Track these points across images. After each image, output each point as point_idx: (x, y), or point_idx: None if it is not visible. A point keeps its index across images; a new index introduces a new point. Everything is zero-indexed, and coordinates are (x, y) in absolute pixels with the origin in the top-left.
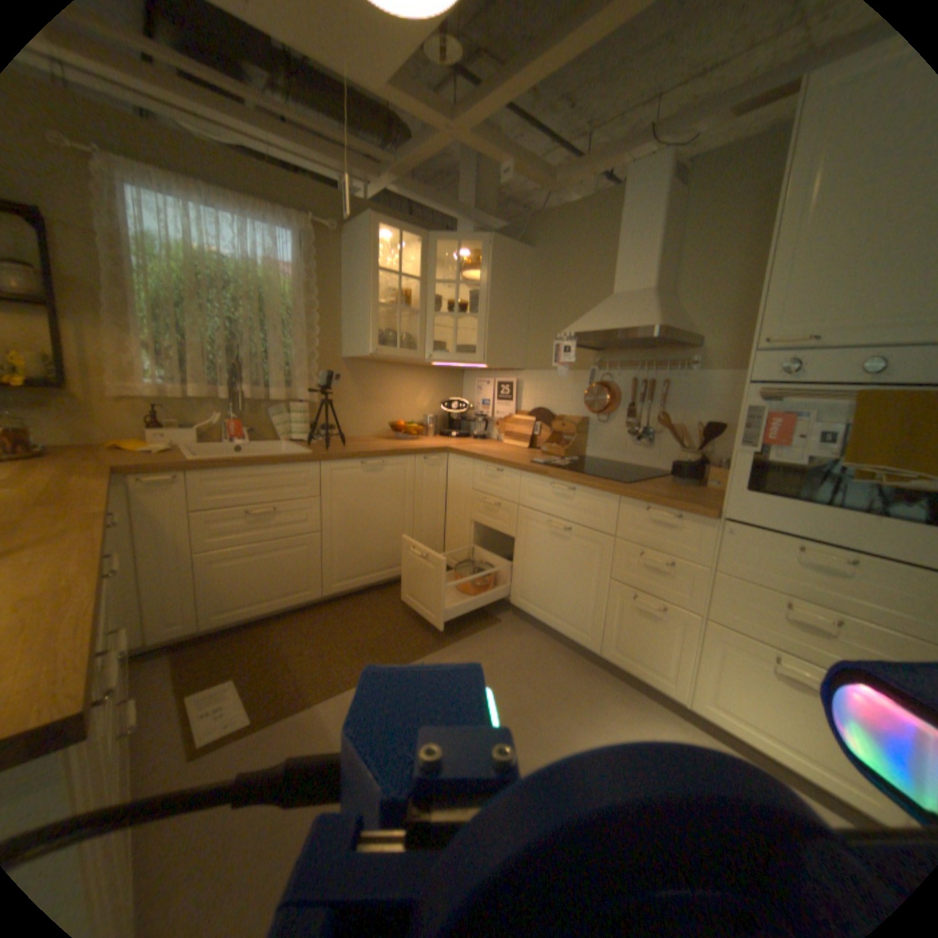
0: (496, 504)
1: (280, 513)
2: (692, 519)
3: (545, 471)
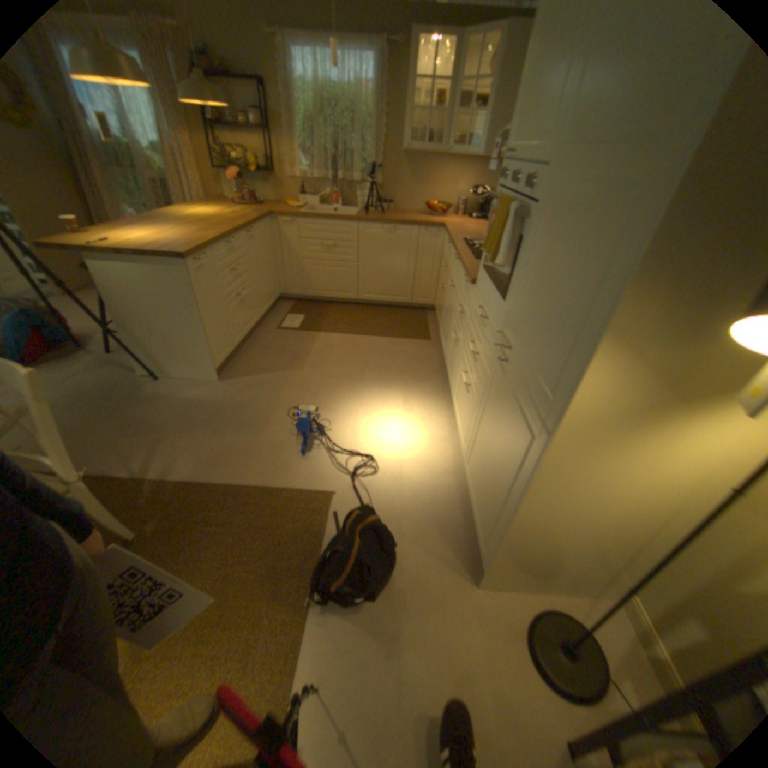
0: (443, 267)
1: (337, 249)
2: (470, 284)
3: (454, 246)
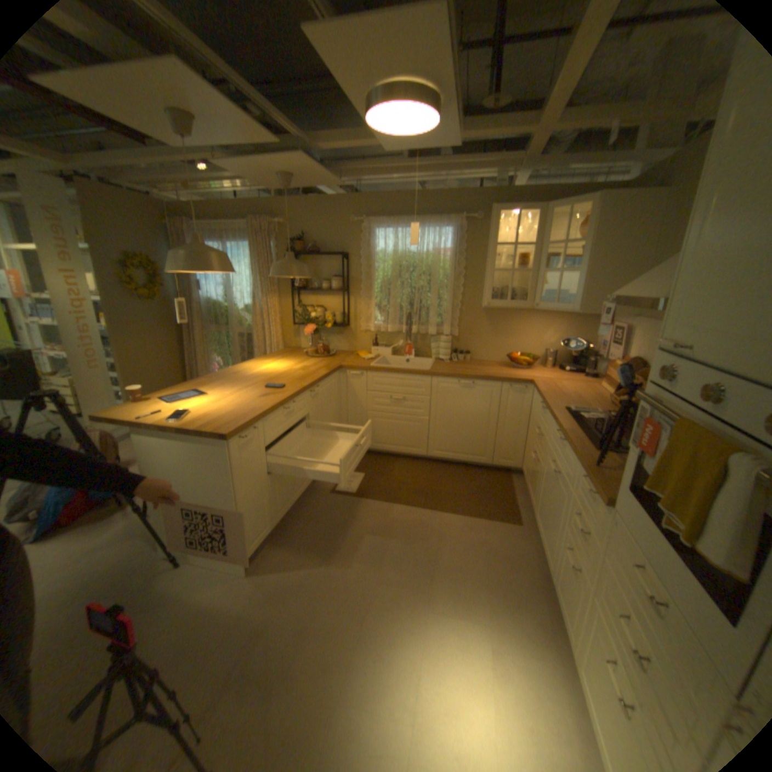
0: (540, 436)
1: (408, 402)
2: (603, 502)
3: (558, 420)
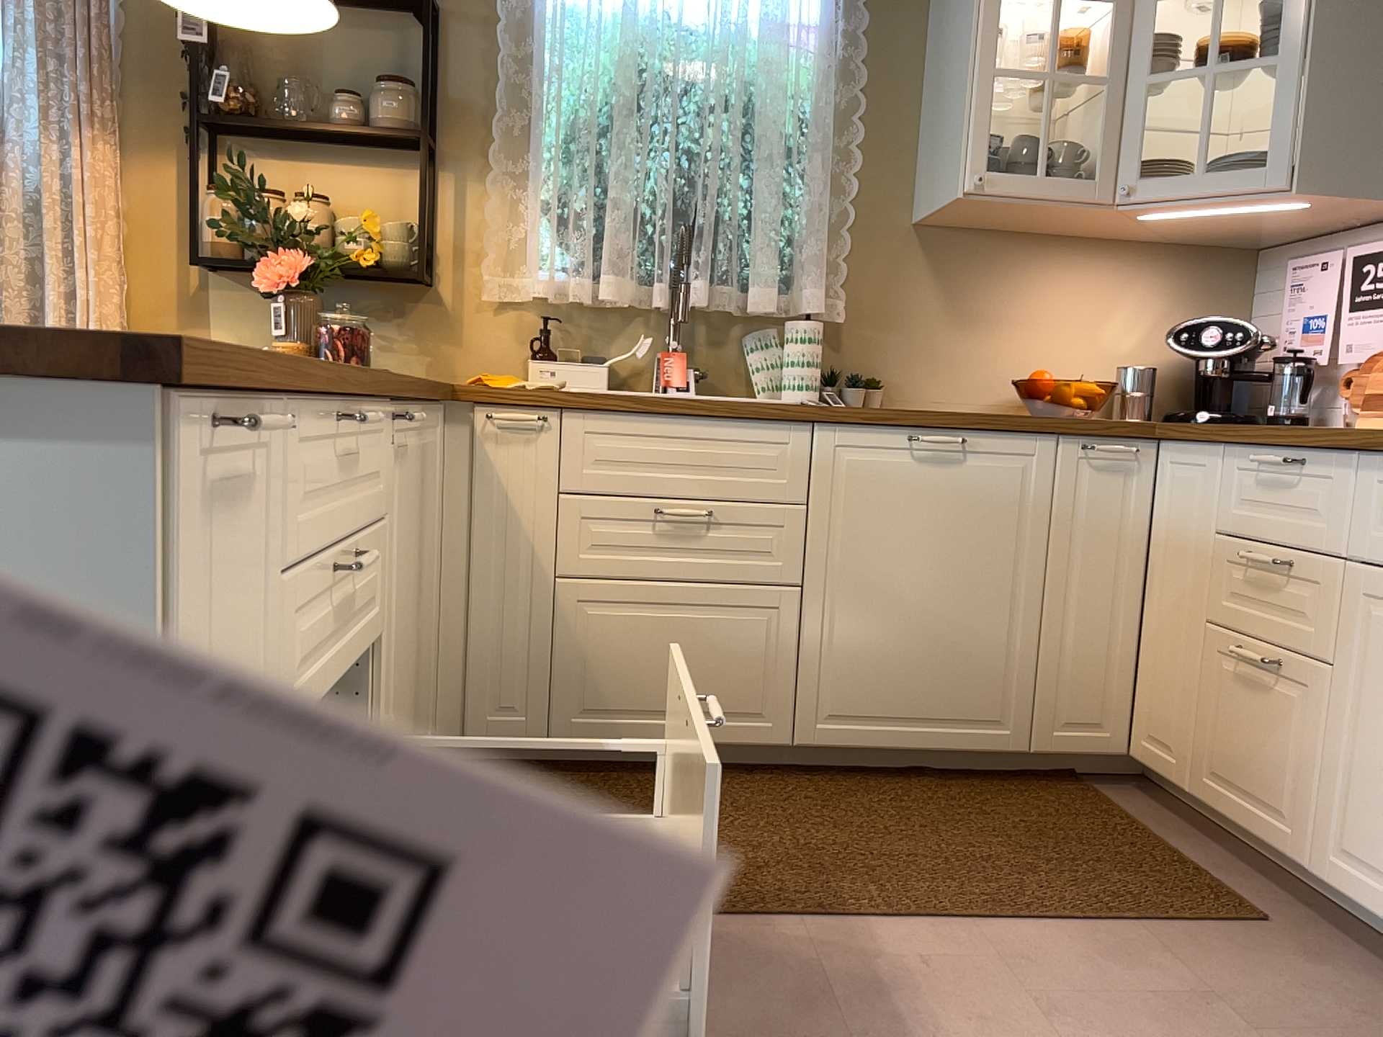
0: (1283, 565)
1: (723, 526)
2: None
3: None
